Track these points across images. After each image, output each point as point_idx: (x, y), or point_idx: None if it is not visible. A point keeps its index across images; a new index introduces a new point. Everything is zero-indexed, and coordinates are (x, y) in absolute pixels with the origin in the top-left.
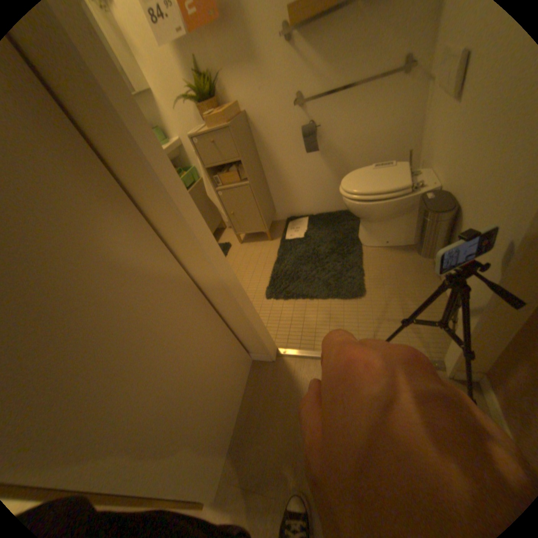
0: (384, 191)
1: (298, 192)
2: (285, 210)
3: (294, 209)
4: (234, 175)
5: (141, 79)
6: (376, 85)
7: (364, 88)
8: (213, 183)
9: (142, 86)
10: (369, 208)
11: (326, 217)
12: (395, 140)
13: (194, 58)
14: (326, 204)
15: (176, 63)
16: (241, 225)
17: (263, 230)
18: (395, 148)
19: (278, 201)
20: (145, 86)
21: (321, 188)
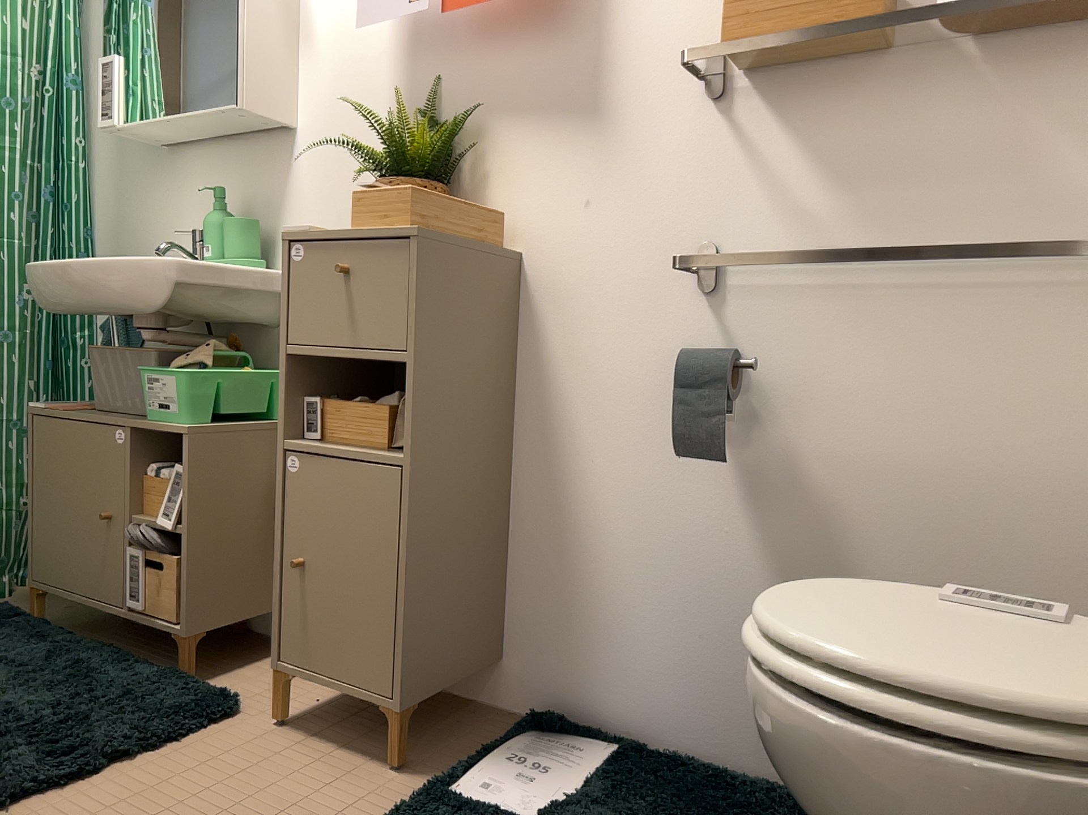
0: (960, 698)
1: (612, 617)
2: (535, 674)
3: (573, 684)
4: (370, 423)
5: (279, 98)
6: (1005, 302)
7: (954, 301)
8: (285, 418)
9: (267, 111)
10: (857, 770)
11: (691, 784)
12: (1084, 545)
13: (434, 89)
14: (719, 725)
15: (385, 90)
16: (308, 637)
17: (380, 704)
18: (1081, 580)
19: (523, 622)
20: (278, 115)
21: (709, 638)
